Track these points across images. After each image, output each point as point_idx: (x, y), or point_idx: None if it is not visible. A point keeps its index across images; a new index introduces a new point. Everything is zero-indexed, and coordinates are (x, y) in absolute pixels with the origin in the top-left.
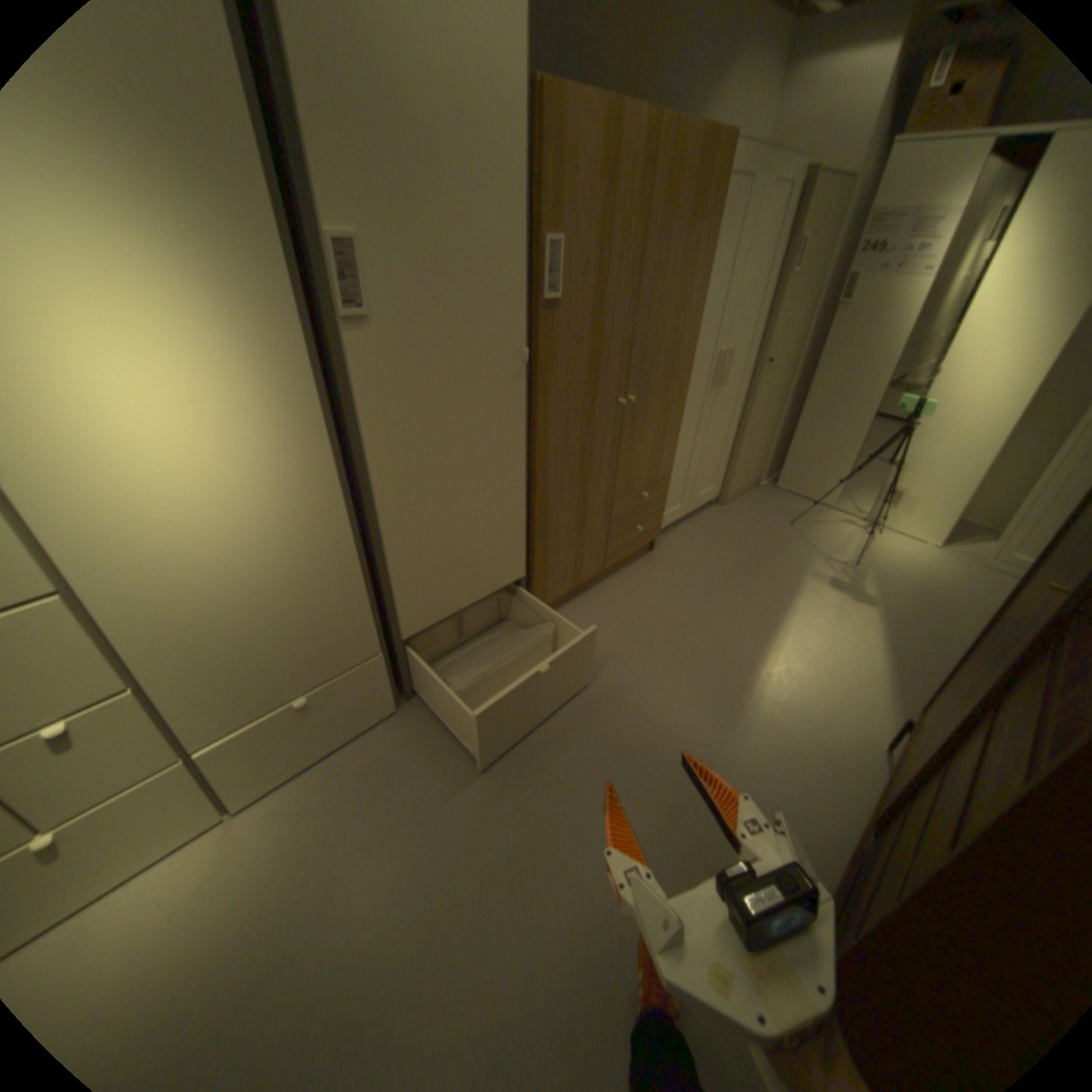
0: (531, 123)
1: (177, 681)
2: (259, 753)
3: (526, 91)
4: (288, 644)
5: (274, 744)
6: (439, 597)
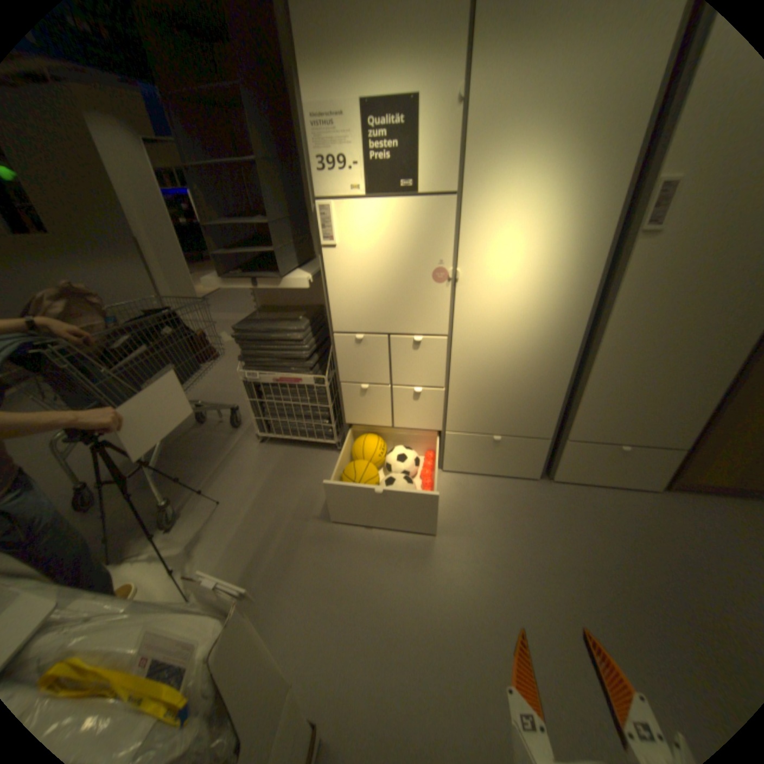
0: None
1: (459, 396)
2: (468, 452)
3: None
4: (509, 405)
5: (475, 452)
6: (607, 427)
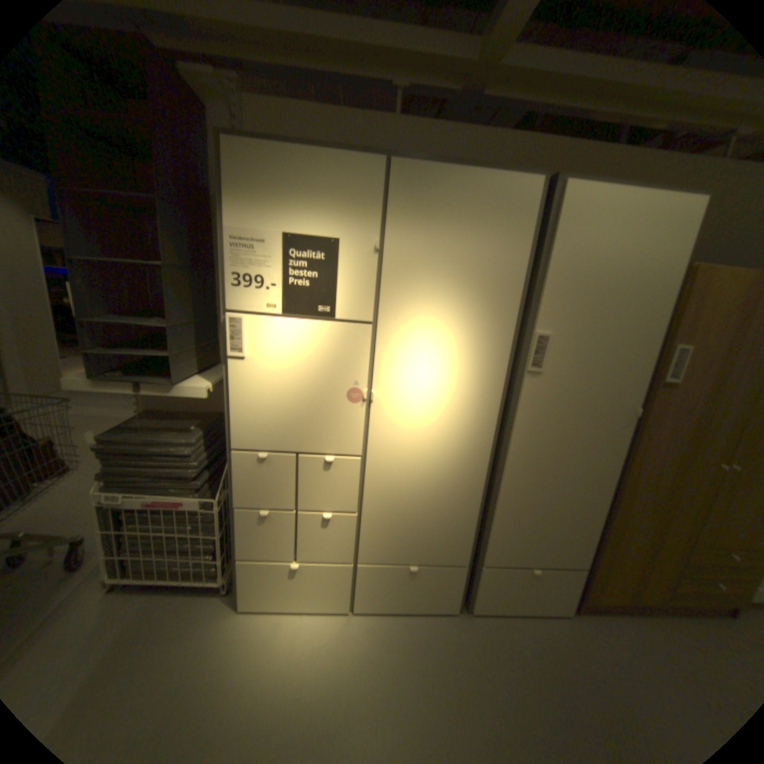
0: (683, 285)
1: (373, 522)
2: (382, 587)
3: (684, 271)
4: (425, 531)
5: (391, 588)
6: (519, 551)
